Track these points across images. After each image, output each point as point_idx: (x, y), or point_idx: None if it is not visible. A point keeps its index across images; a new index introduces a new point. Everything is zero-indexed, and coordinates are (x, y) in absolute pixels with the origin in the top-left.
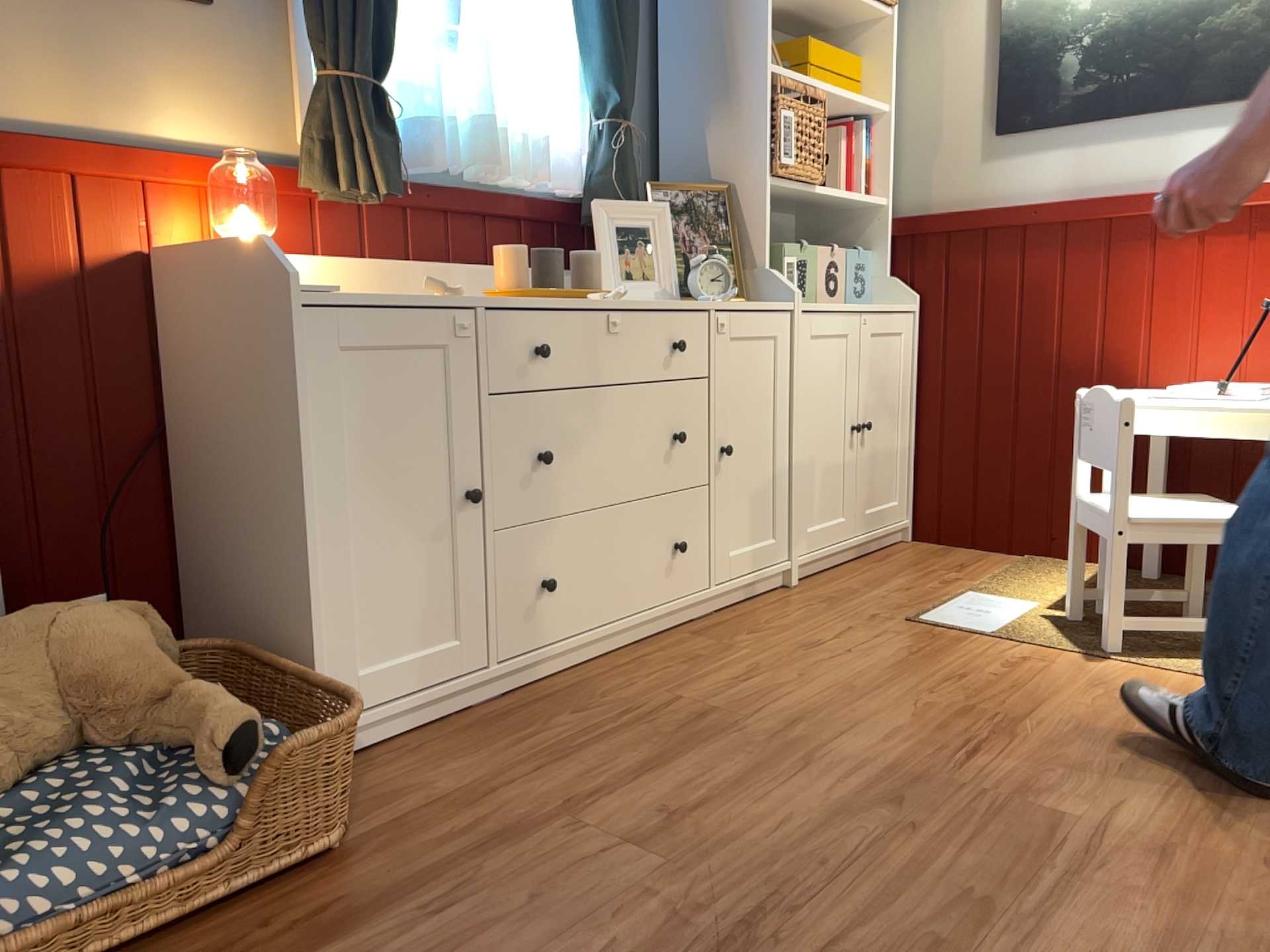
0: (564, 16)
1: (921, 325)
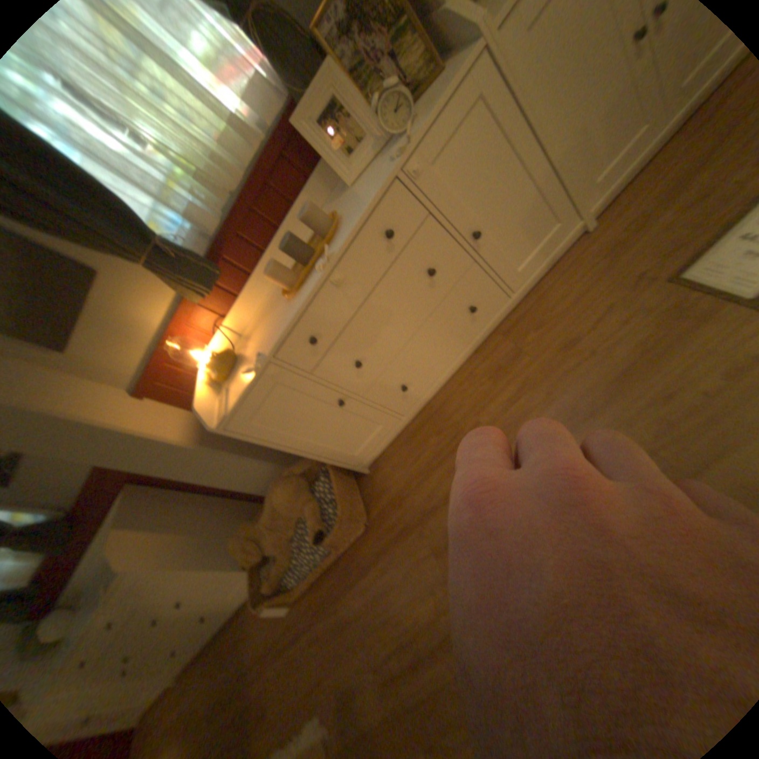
0: None
1: None
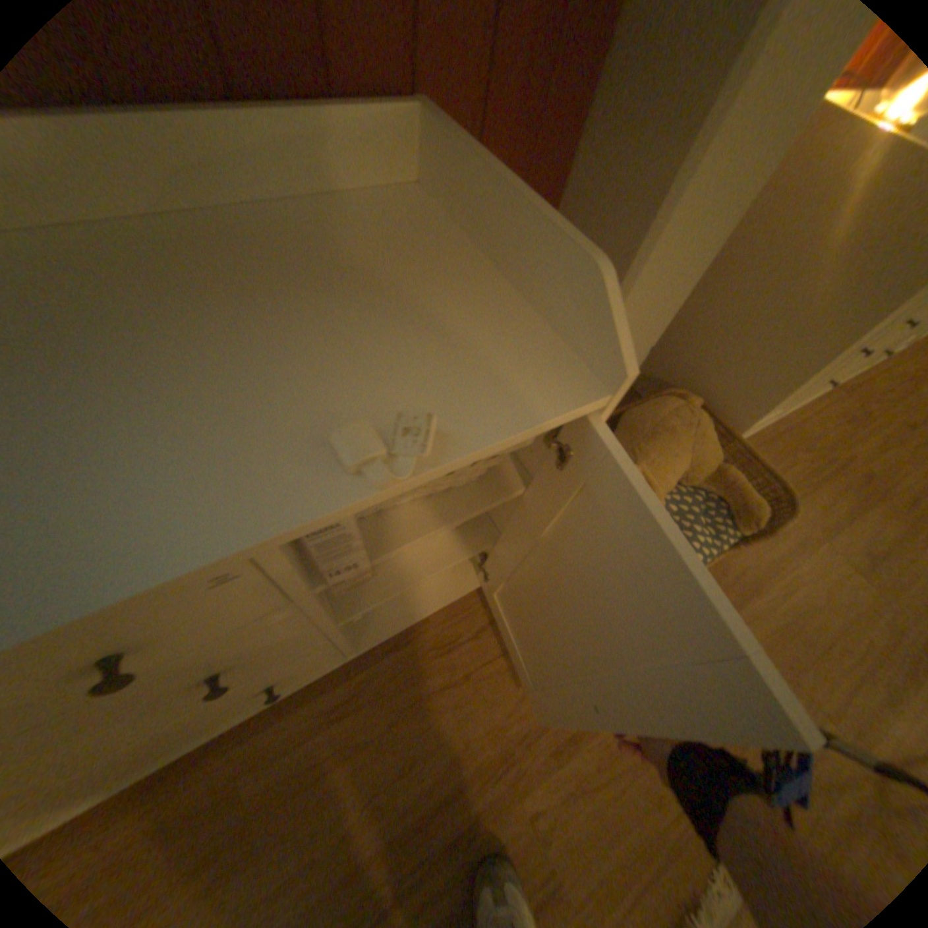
0: None
1: None
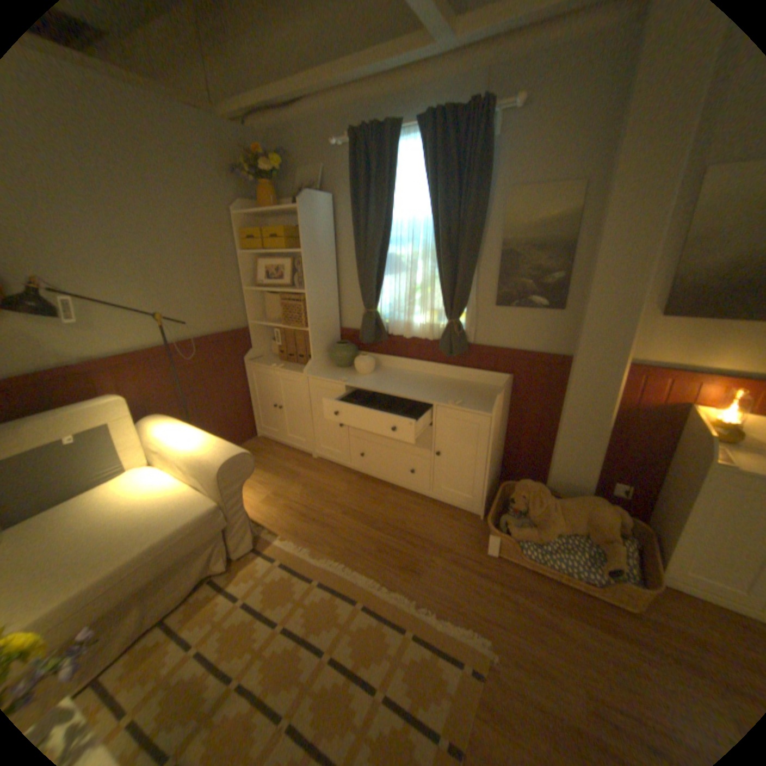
0: None
1: None
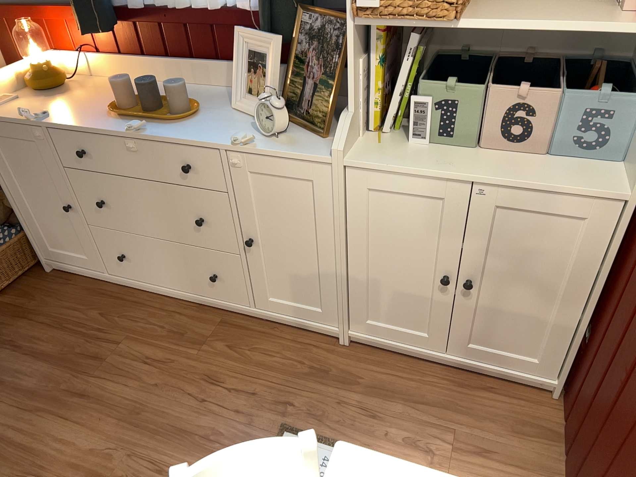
0: None
1: (630, 221)
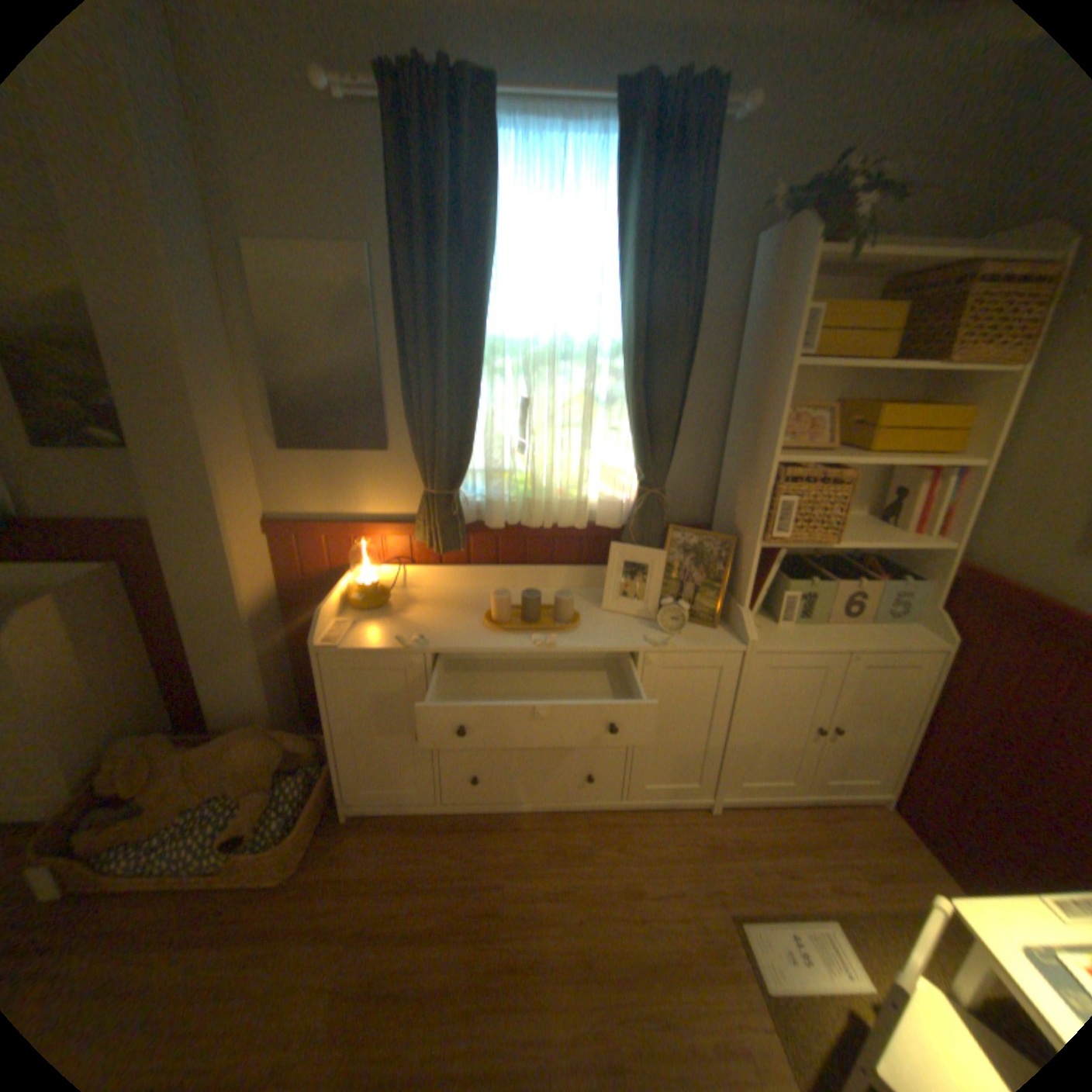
0: (620, 413)
1: (958, 663)
